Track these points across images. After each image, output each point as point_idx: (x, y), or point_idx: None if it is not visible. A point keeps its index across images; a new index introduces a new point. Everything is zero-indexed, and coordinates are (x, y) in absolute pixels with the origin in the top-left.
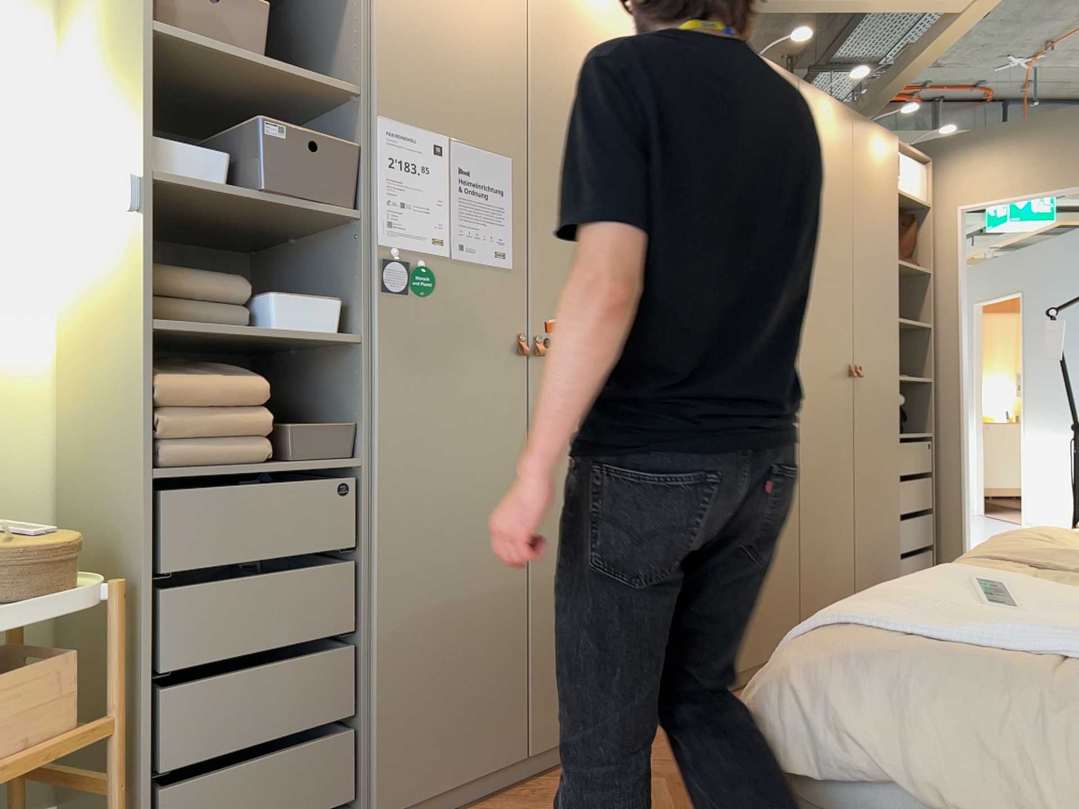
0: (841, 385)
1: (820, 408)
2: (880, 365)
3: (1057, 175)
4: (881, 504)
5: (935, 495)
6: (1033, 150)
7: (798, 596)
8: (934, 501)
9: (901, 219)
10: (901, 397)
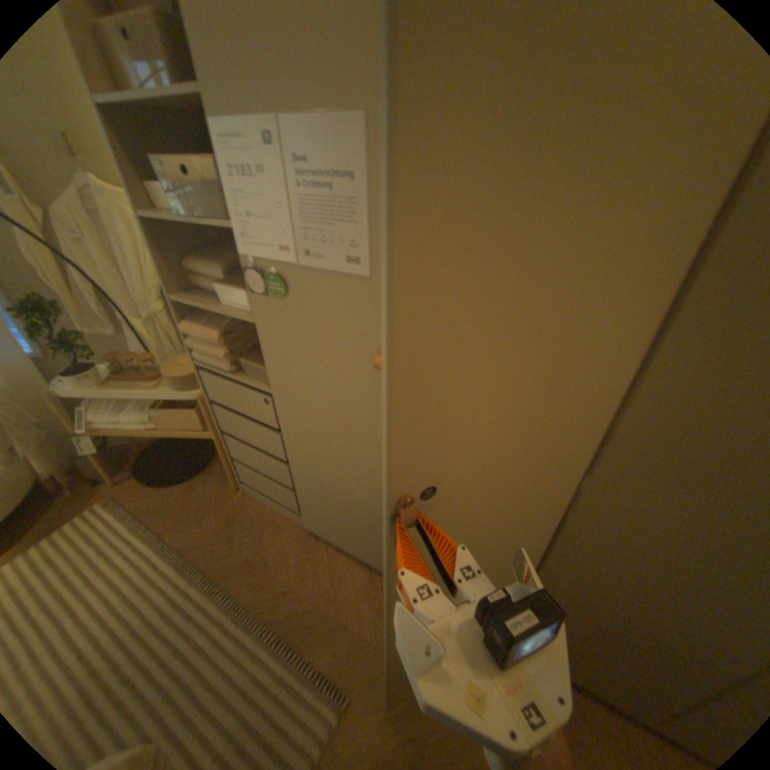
0: None
1: None
2: None
3: None
4: None
5: None
6: None
7: None
8: None
9: None
10: None
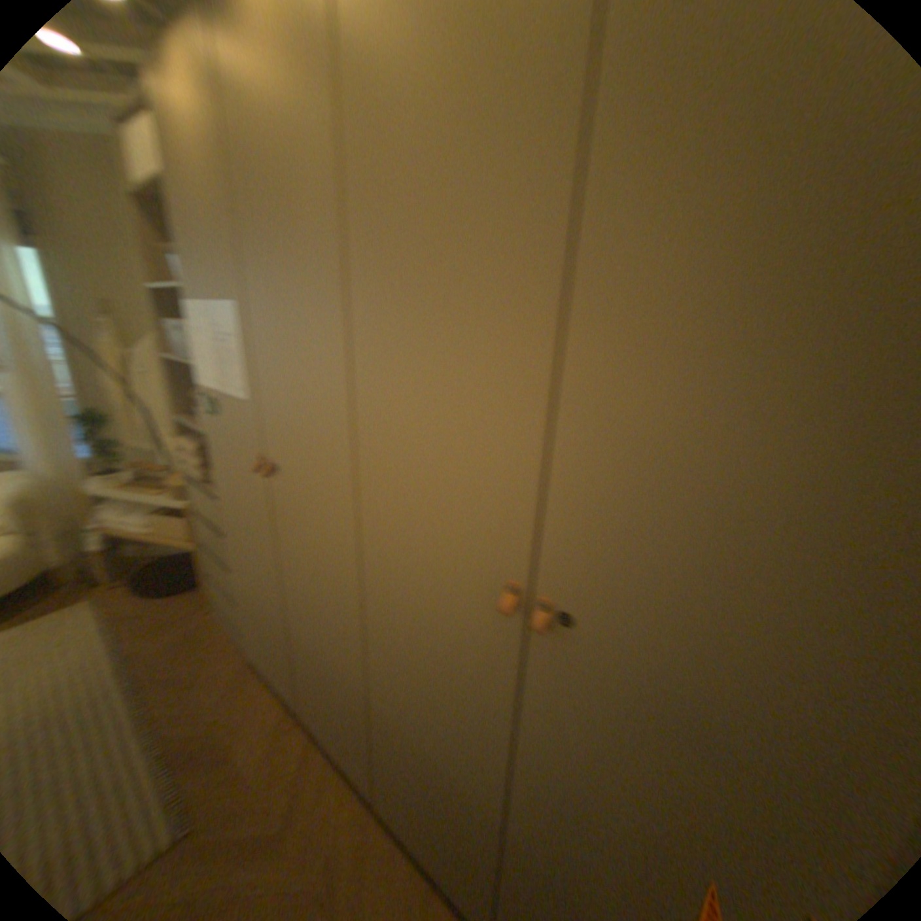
0: None
1: None
2: None
3: None
4: None
5: None
6: None
7: None
8: None
9: None
10: None
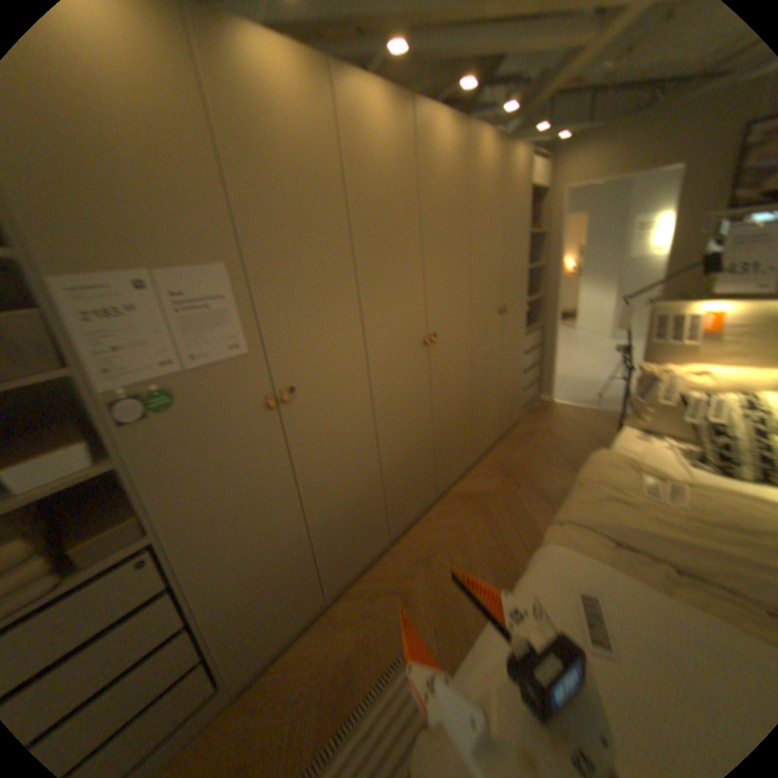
0: (495, 324)
1: (483, 342)
2: (517, 302)
3: (628, 165)
4: (515, 375)
5: (541, 356)
6: (616, 147)
7: (471, 443)
8: (540, 359)
9: (532, 201)
10: (527, 310)
